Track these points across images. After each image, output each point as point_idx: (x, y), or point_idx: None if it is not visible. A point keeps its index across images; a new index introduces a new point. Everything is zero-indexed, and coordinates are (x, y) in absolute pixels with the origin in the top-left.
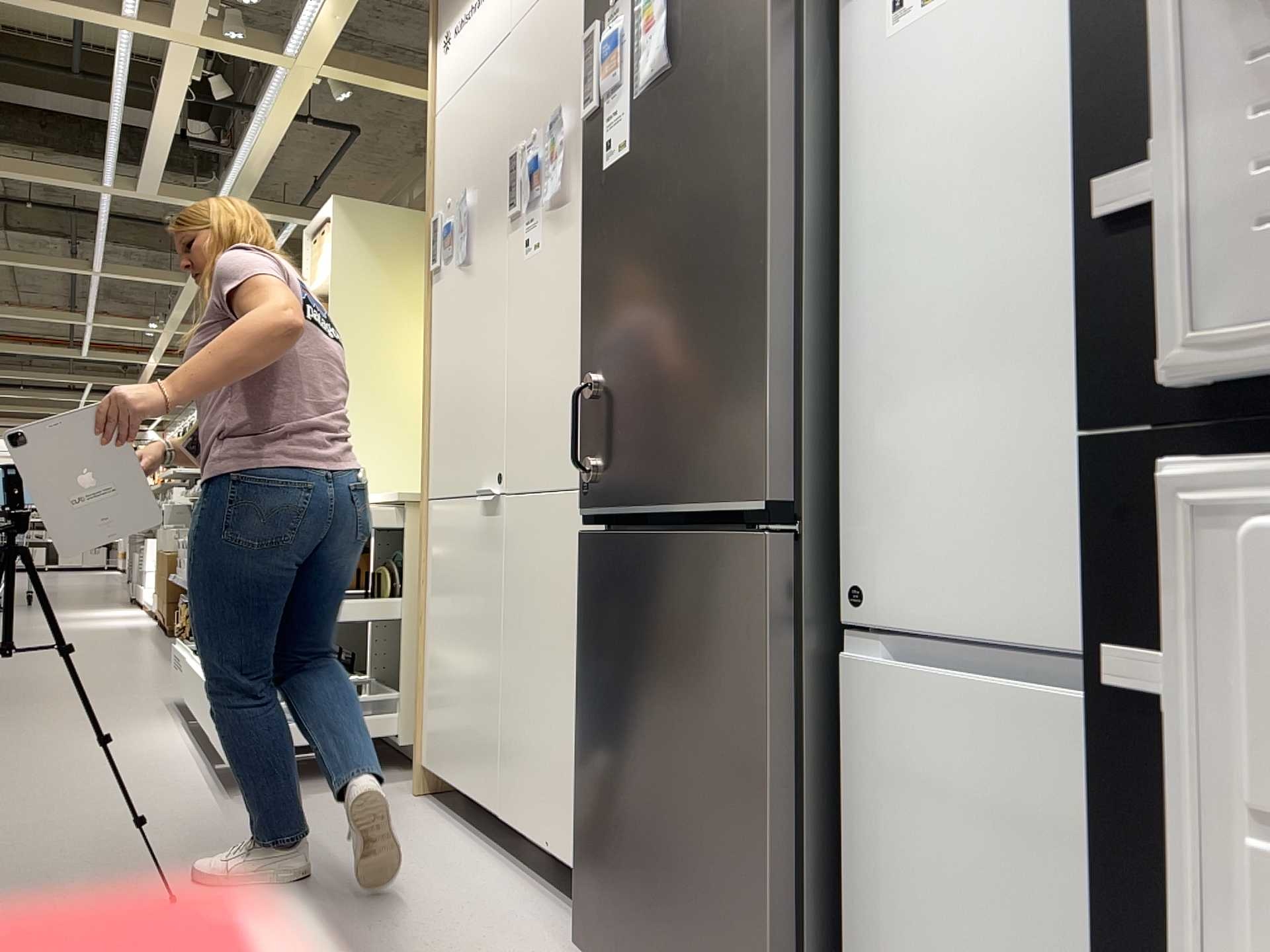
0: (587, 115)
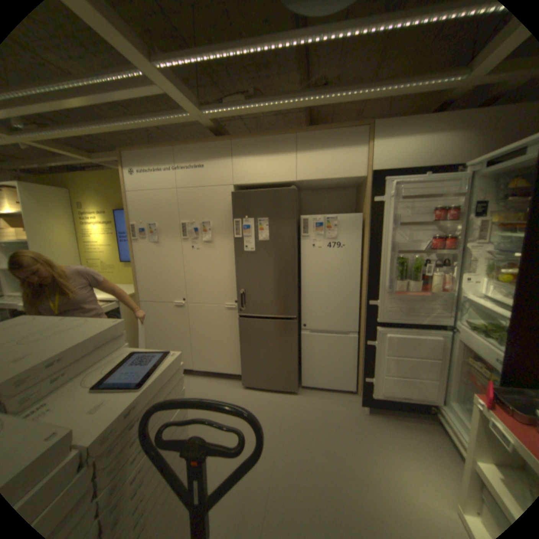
0: (237, 237)
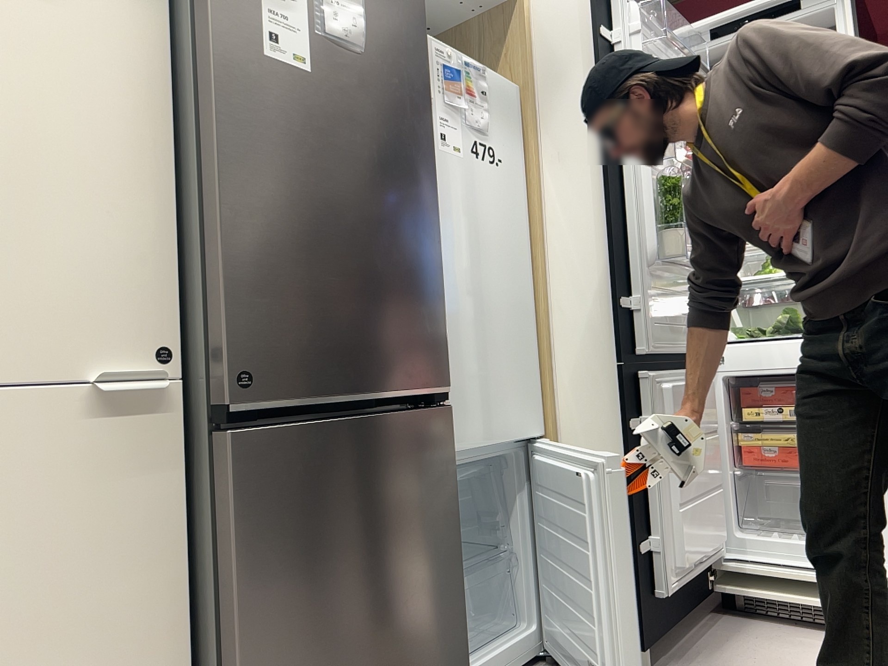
0: None
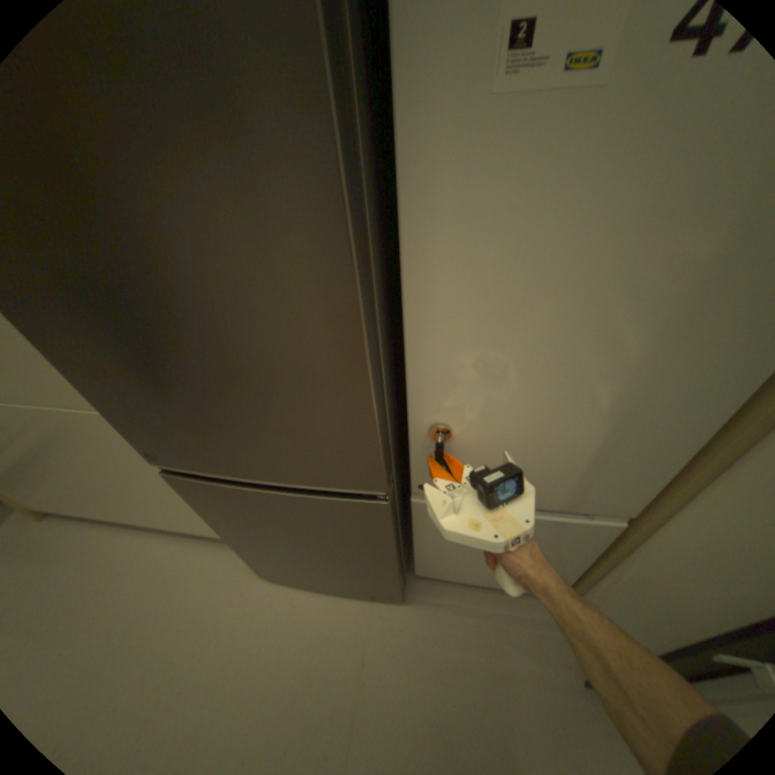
0: None
